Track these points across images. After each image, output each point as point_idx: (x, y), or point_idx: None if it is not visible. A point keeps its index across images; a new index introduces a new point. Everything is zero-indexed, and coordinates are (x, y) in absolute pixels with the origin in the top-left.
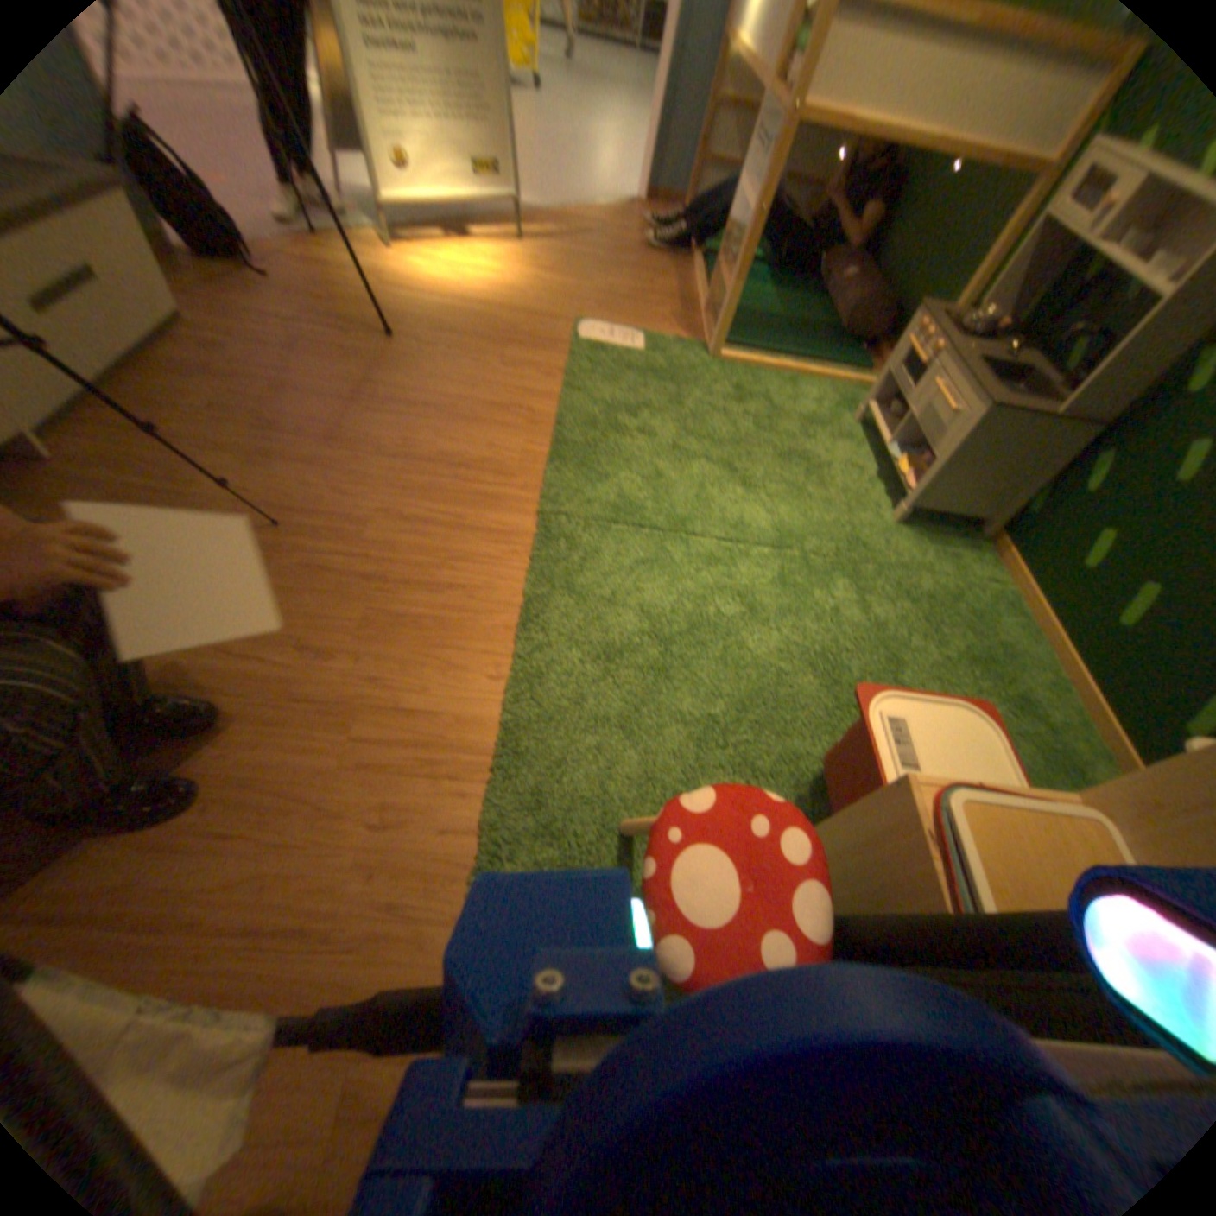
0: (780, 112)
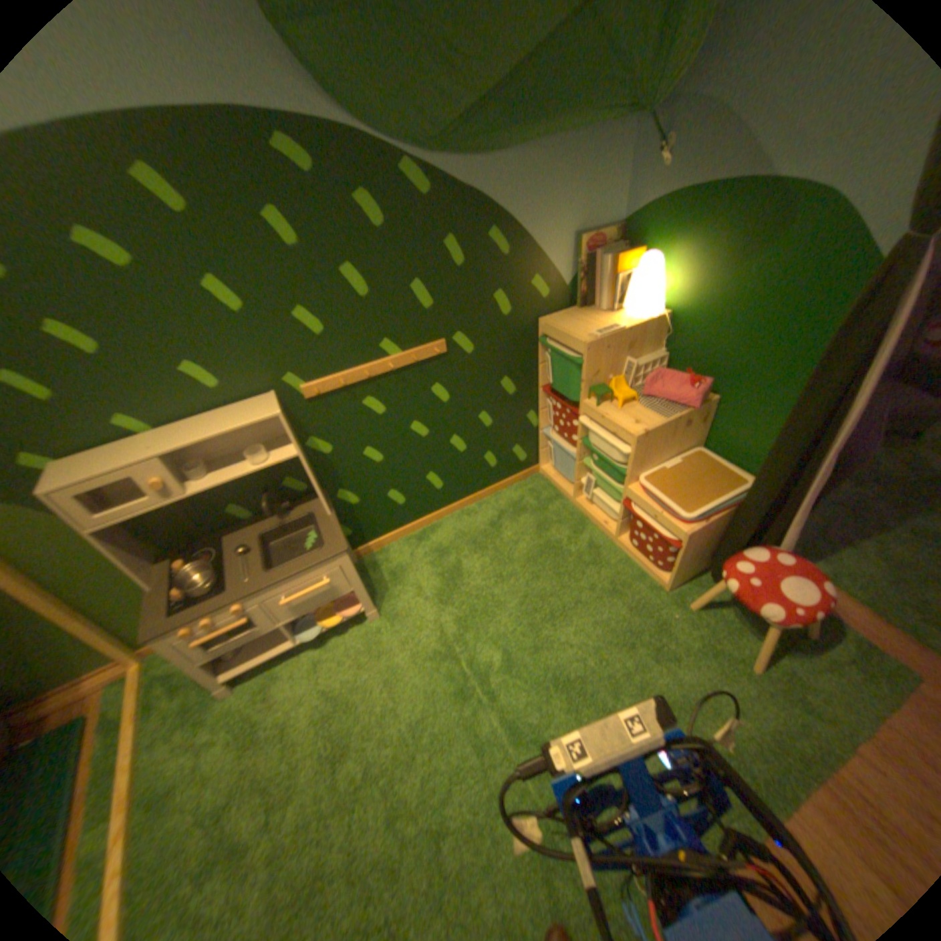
0: None
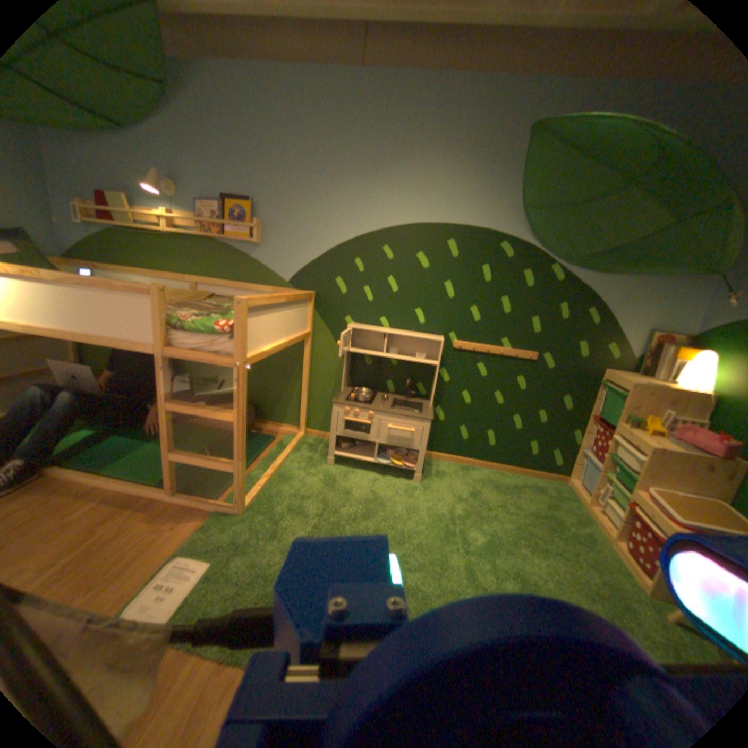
0: (219, 363)
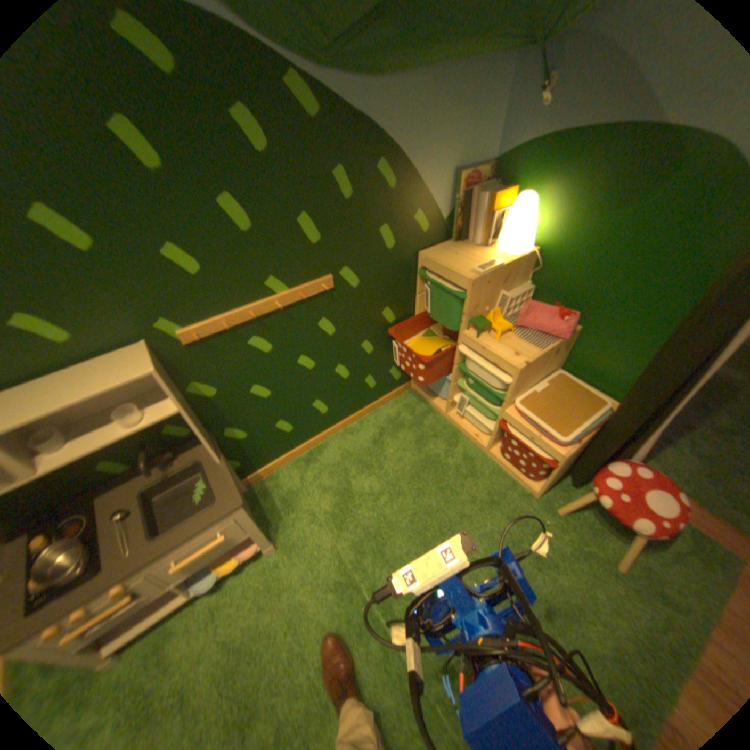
0: None
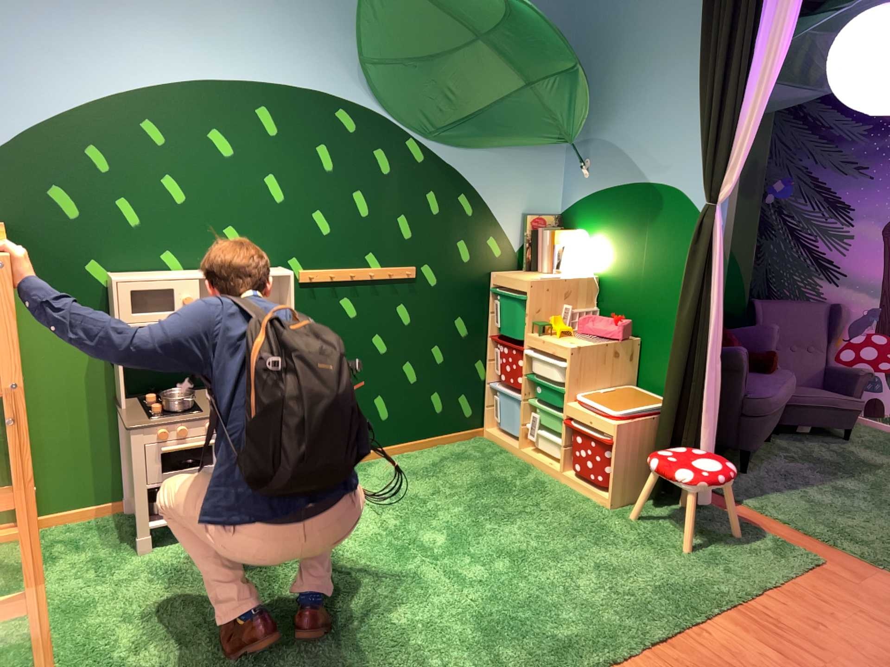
0: None
